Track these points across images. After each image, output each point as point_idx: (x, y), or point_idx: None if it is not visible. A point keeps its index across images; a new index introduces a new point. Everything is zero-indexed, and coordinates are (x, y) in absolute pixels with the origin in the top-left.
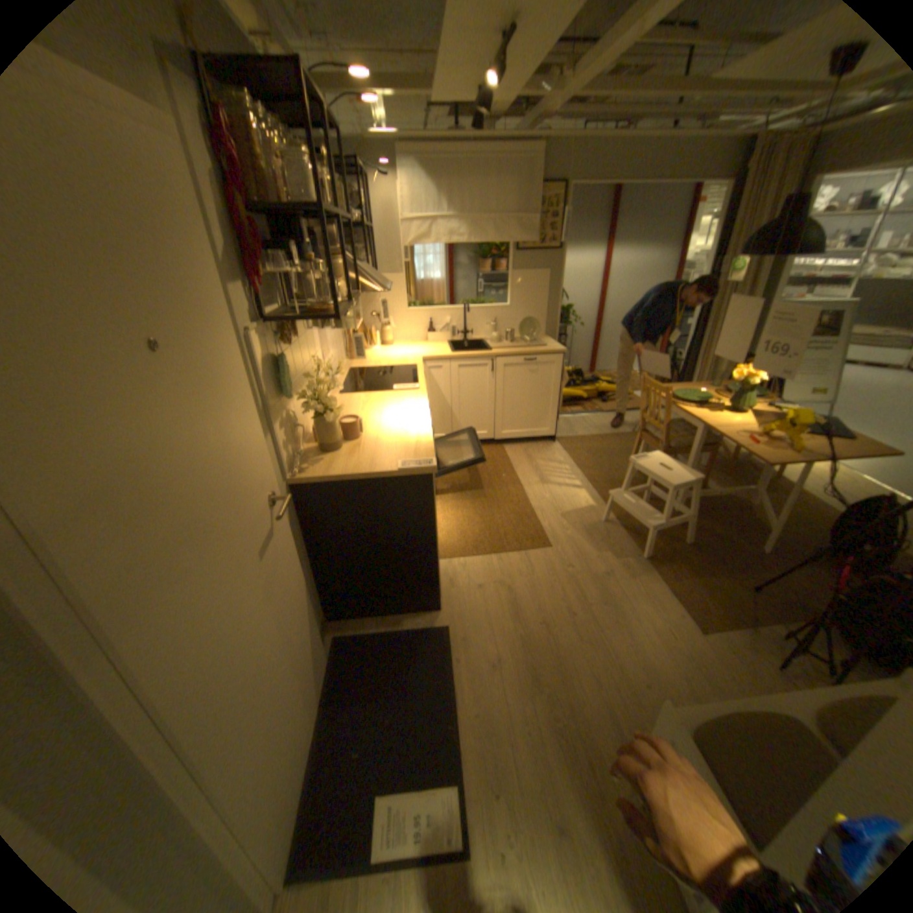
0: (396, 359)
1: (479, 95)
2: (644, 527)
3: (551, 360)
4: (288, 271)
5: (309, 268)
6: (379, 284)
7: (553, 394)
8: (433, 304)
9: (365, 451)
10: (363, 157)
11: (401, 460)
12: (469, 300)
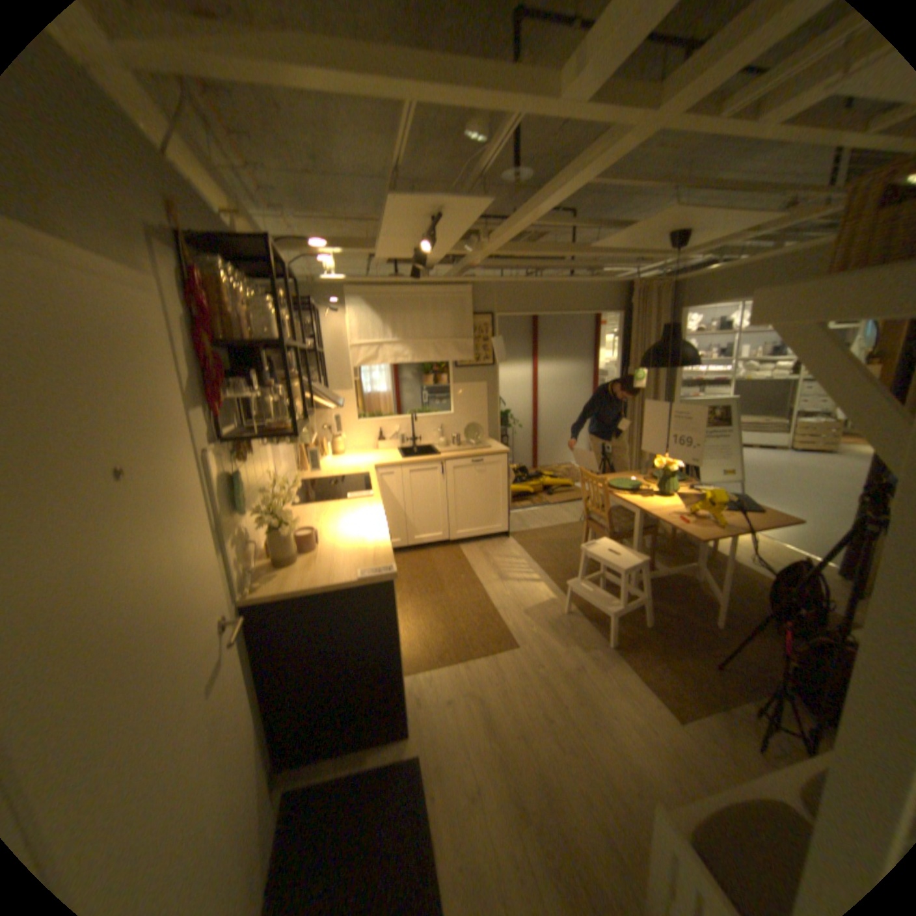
0: (349, 468)
1: (414, 254)
2: (605, 616)
3: (497, 461)
4: (248, 398)
5: (267, 392)
6: (332, 402)
7: (501, 492)
8: (382, 416)
9: (322, 564)
10: (315, 297)
11: (360, 569)
12: (415, 411)
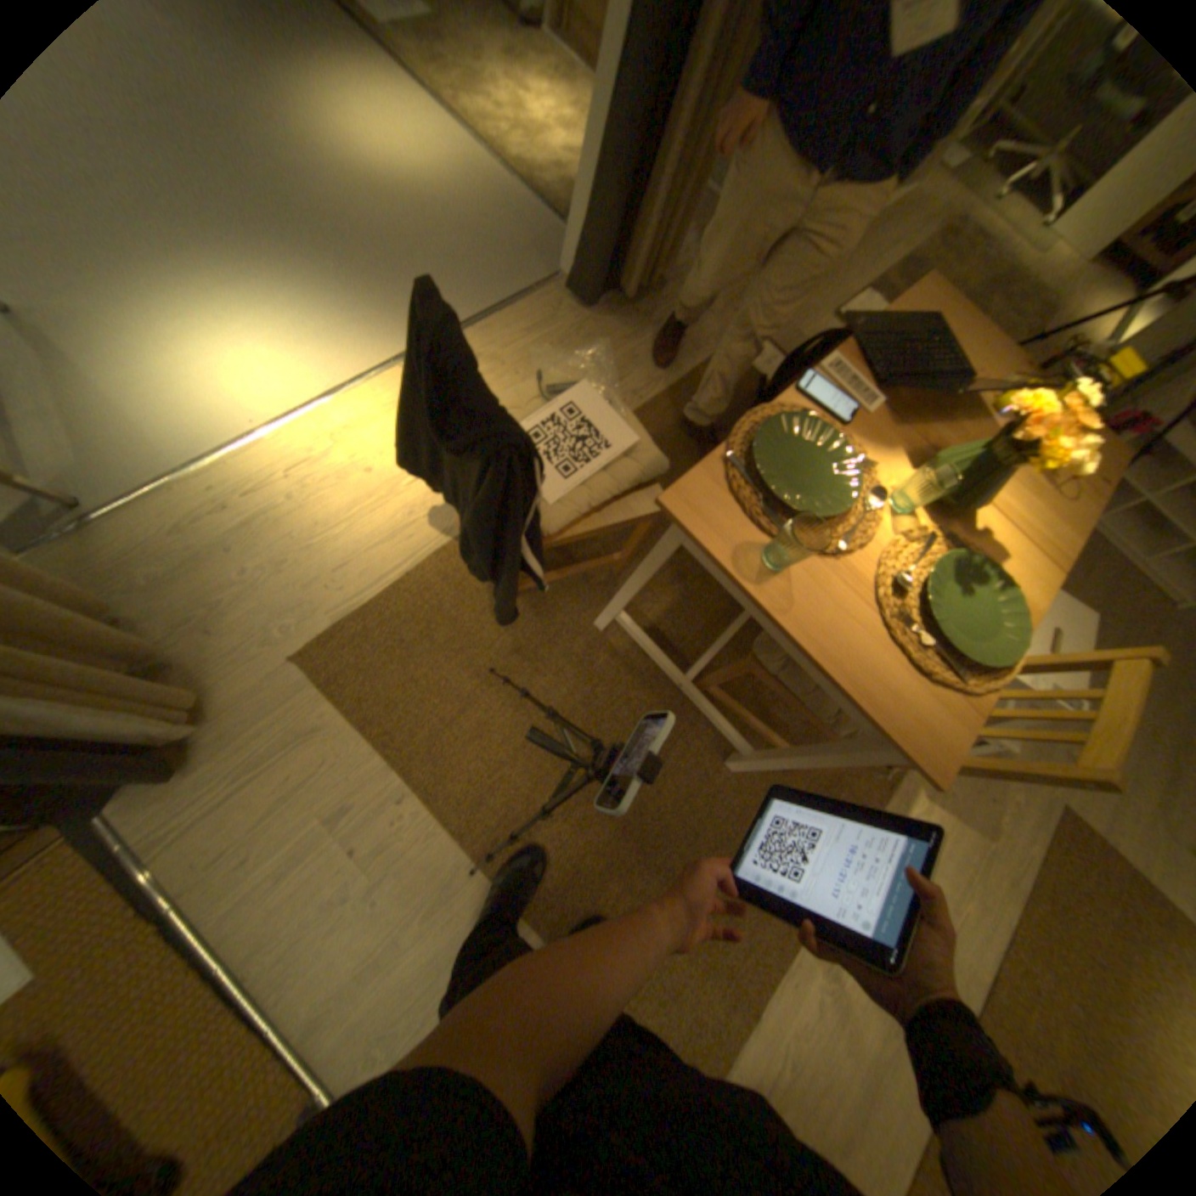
0: None
1: None
2: None
3: None
4: None
5: None
6: None
7: None
8: None
9: None
10: None
11: None
12: None
